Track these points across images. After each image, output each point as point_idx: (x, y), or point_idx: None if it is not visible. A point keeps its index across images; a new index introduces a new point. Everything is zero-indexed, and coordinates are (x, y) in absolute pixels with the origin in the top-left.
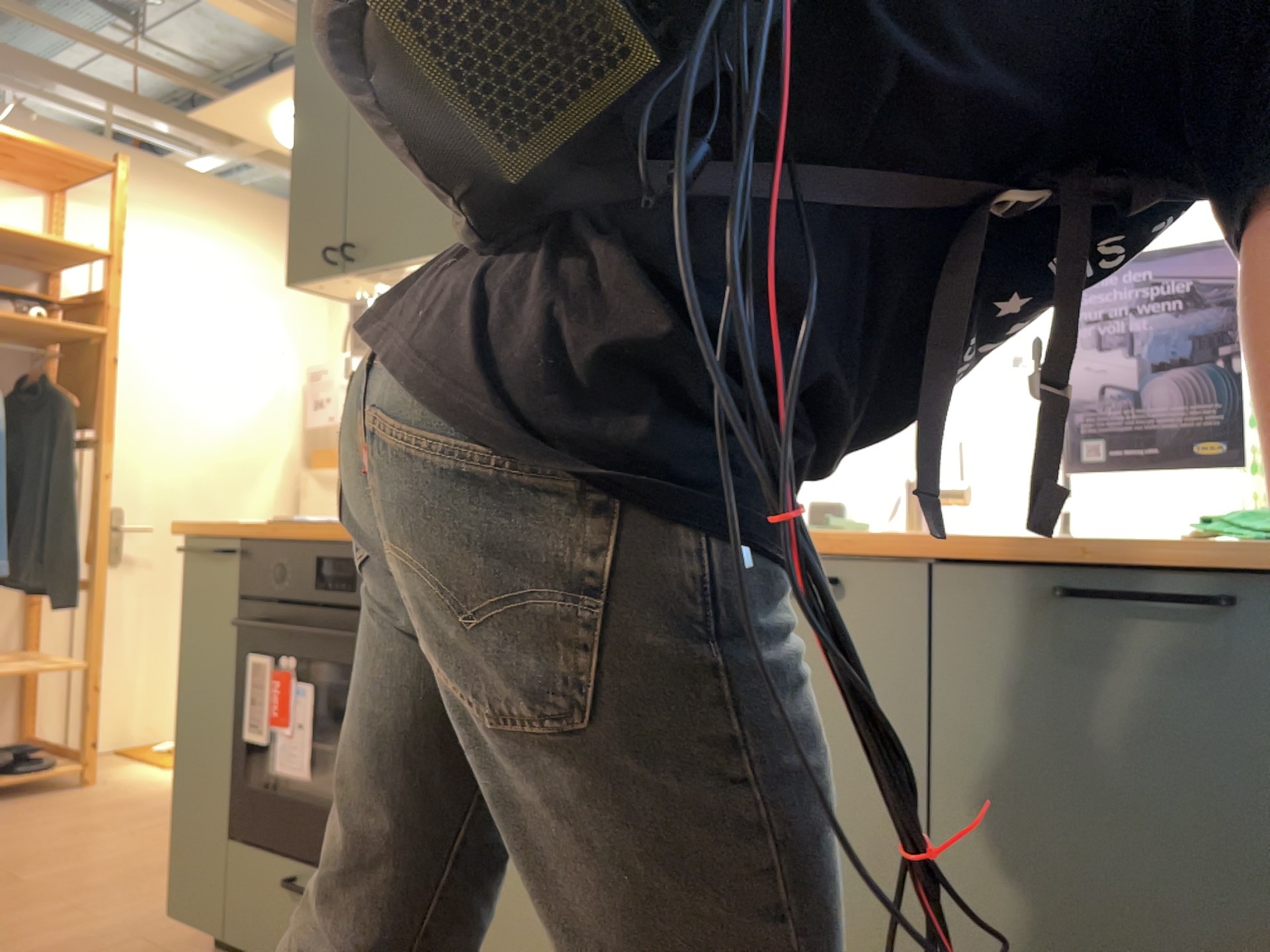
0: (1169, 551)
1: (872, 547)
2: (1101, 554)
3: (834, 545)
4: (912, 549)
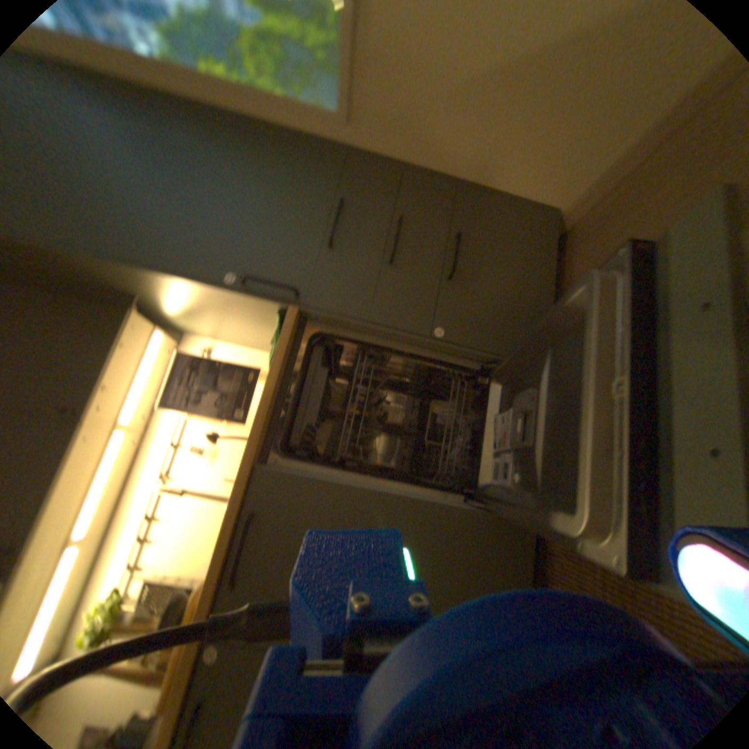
0: (276, 376)
1: (241, 492)
2: (270, 396)
3: (234, 513)
4: (247, 472)
